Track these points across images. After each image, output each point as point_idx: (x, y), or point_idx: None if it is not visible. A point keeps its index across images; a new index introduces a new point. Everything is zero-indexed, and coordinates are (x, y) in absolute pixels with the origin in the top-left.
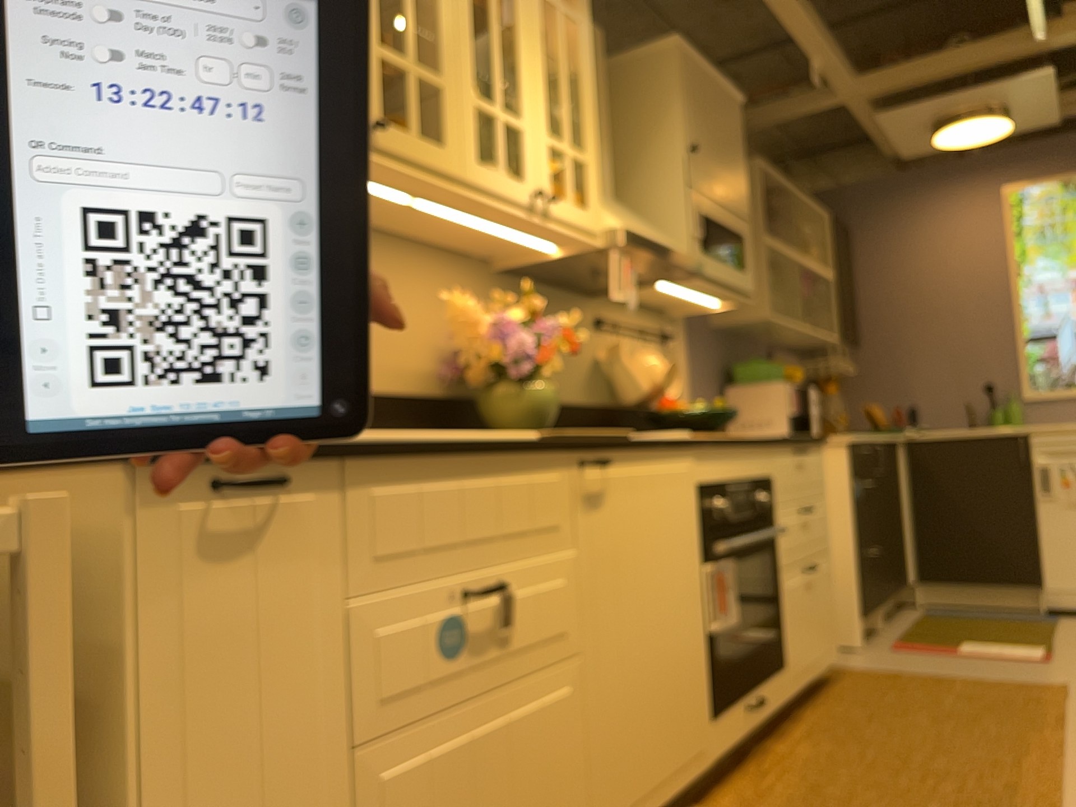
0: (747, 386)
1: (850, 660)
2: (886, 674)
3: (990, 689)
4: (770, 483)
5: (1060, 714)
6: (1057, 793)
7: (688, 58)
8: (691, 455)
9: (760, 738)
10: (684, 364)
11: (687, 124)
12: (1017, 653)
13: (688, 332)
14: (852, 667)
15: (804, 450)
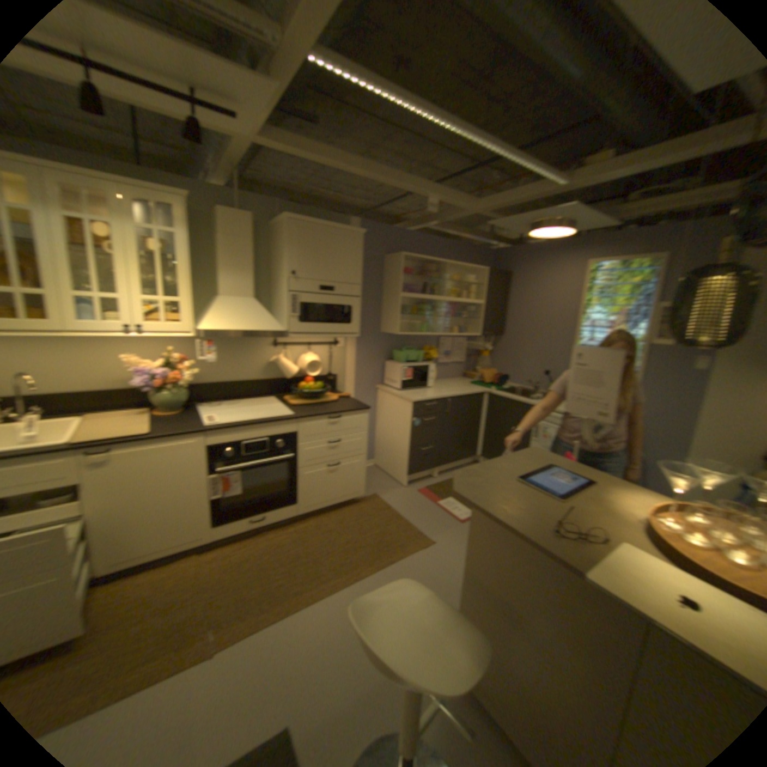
0: (396, 361)
1: (391, 492)
2: (386, 506)
3: (403, 531)
4: (295, 434)
5: (397, 558)
6: (308, 602)
7: (299, 223)
8: (202, 435)
9: (280, 526)
10: (351, 353)
11: (294, 259)
12: (460, 512)
13: (358, 338)
14: (384, 496)
15: (333, 417)
